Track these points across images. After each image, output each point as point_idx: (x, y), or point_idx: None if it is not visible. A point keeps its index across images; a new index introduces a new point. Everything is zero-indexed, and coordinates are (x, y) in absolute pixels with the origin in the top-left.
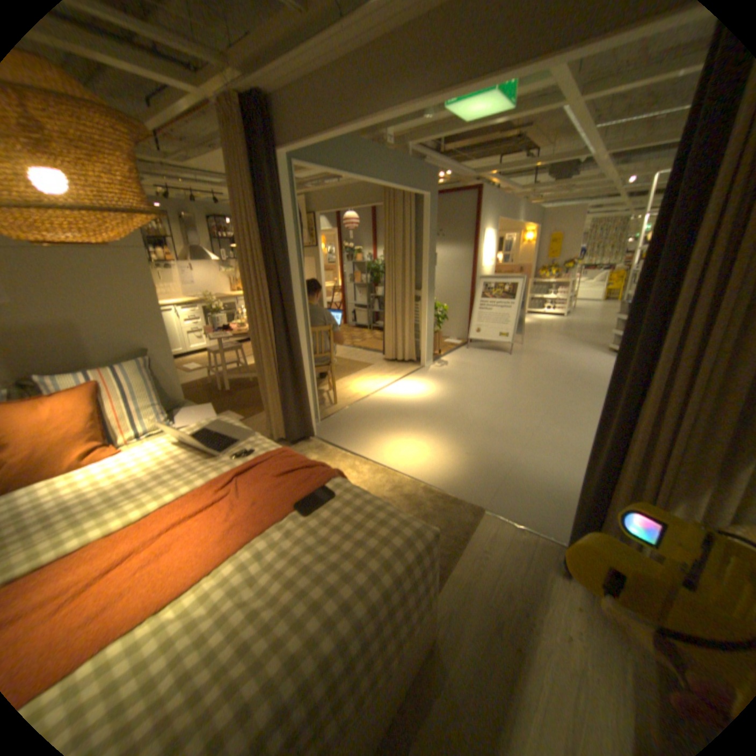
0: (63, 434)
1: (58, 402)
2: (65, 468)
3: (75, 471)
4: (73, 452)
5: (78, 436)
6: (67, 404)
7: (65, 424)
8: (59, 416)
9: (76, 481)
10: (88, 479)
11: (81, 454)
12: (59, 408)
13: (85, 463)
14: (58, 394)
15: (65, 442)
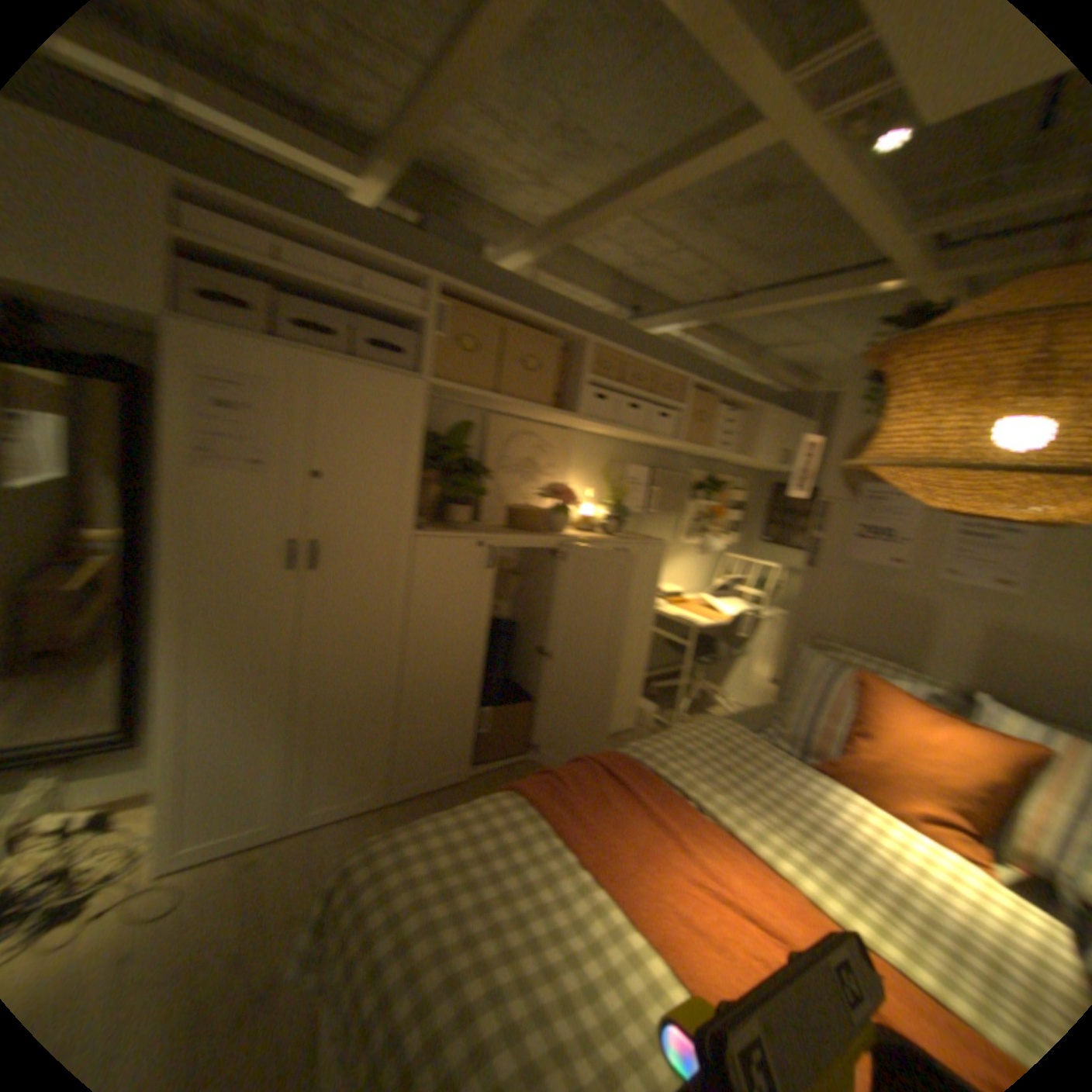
0: (928, 777)
1: (963, 739)
2: (895, 814)
3: (899, 827)
4: (919, 806)
5: (944, 795)
6: (970, 749)
7: (943, 769)
8: (945, 755)
9: (885, 836)
10: (896, 849)
11: (926, 818)
12: (956, 746)
13: (920, 832)
14: (977, 732)
15: (922, 787)
